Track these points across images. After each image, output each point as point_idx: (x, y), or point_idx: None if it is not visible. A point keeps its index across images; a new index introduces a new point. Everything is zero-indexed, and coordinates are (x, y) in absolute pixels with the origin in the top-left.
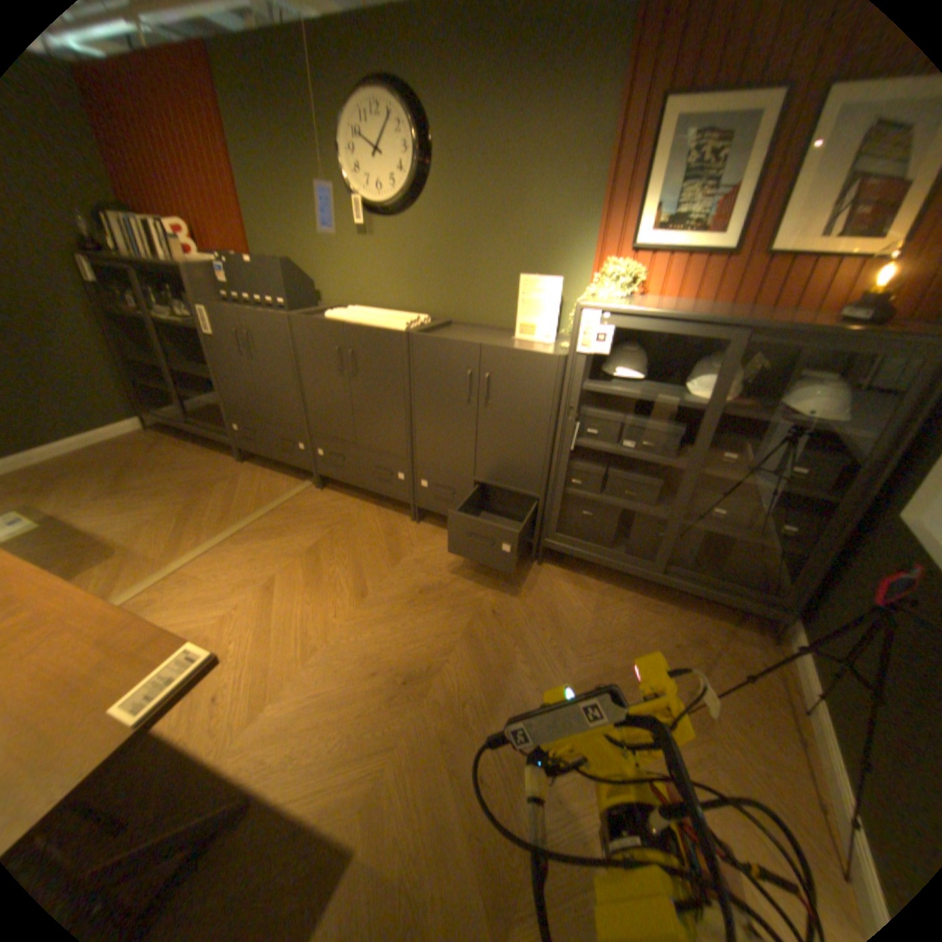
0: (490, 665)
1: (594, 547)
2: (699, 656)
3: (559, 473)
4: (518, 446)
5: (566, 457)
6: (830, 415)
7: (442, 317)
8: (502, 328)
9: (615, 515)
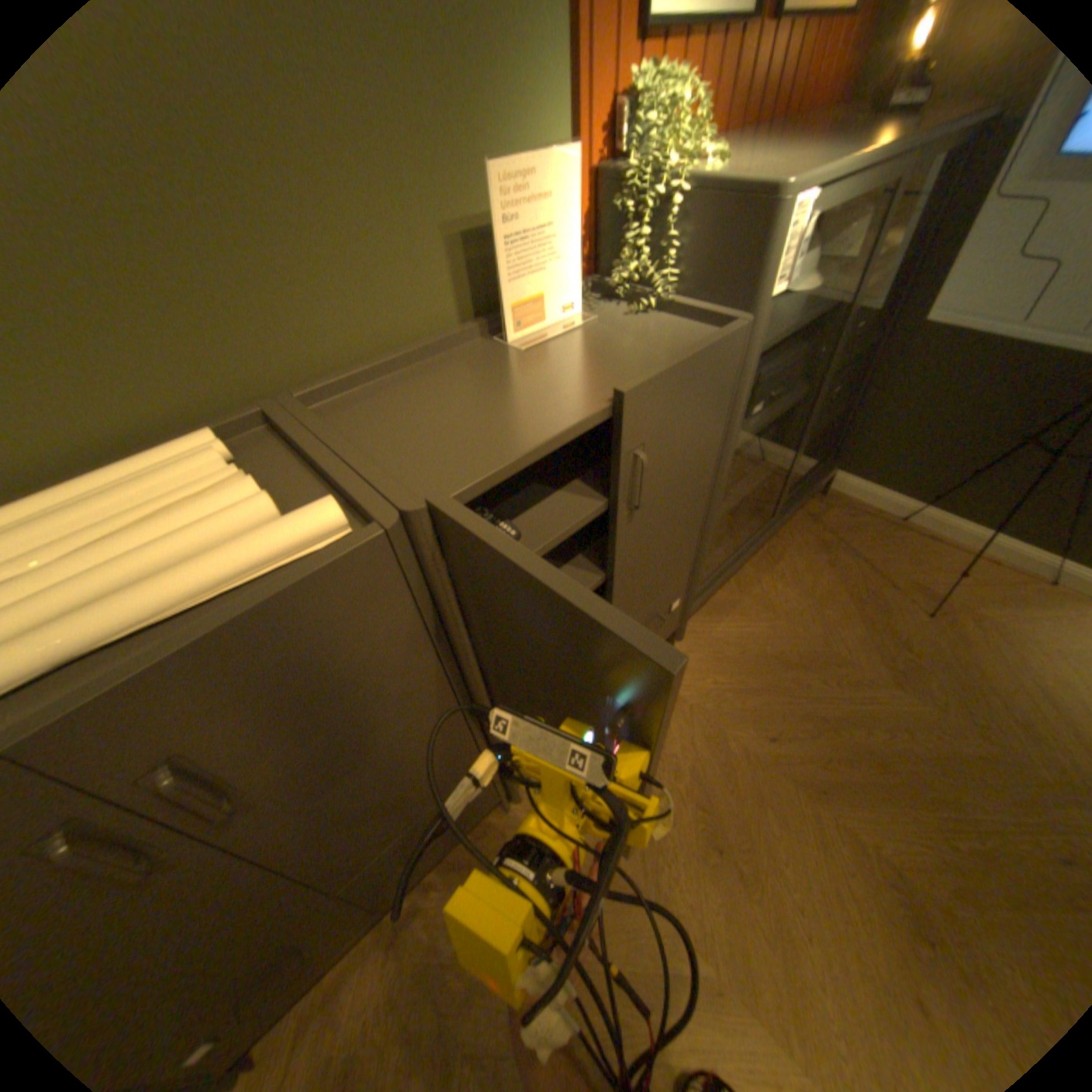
0: (876, 785)
1: (732, 560)
2: (842, 557)
3: (714, 518)
4: (674, 533)
5: (724, 488)
6: (877, 247)
7: (225, 408)
8: (436, 343)
9: (731, 507)
